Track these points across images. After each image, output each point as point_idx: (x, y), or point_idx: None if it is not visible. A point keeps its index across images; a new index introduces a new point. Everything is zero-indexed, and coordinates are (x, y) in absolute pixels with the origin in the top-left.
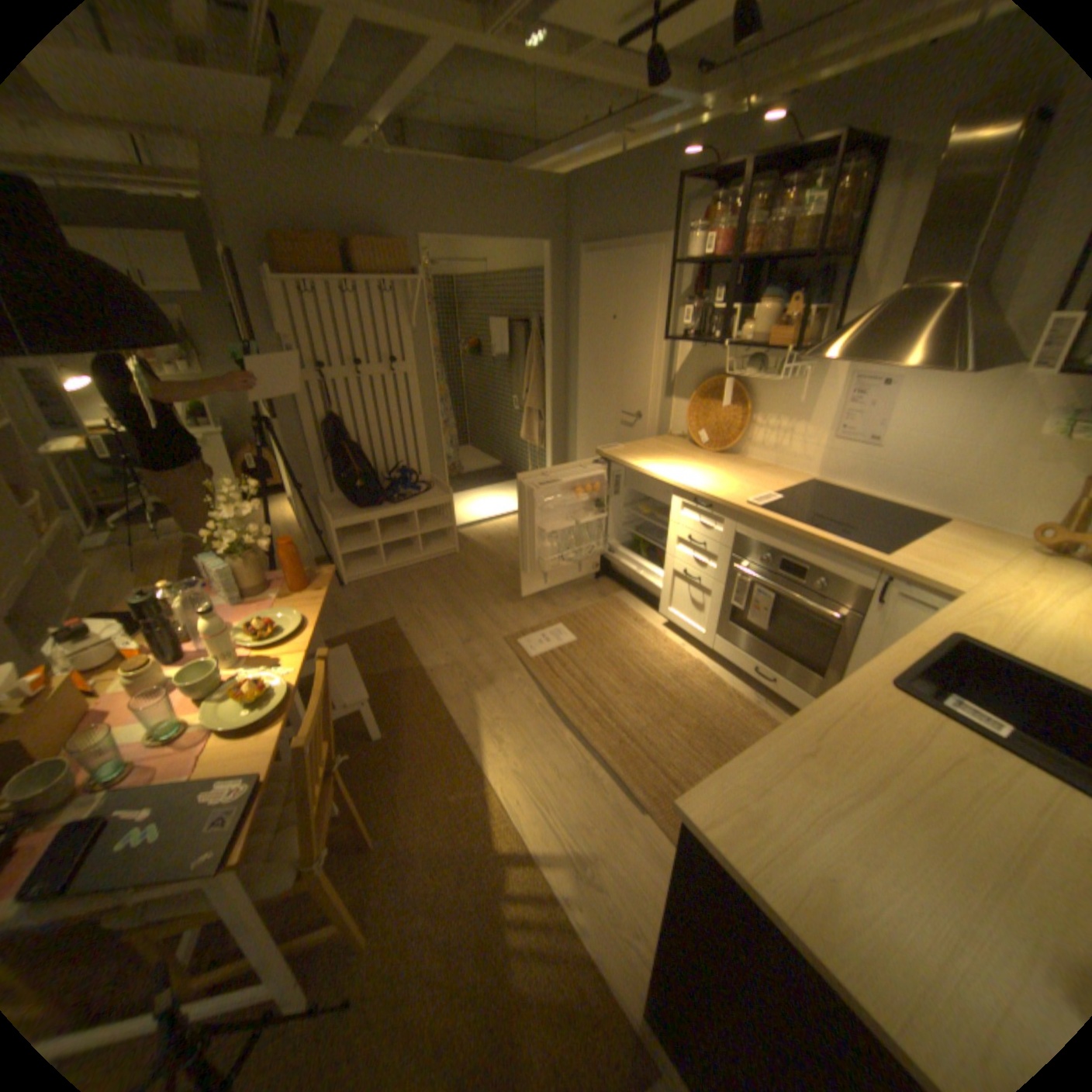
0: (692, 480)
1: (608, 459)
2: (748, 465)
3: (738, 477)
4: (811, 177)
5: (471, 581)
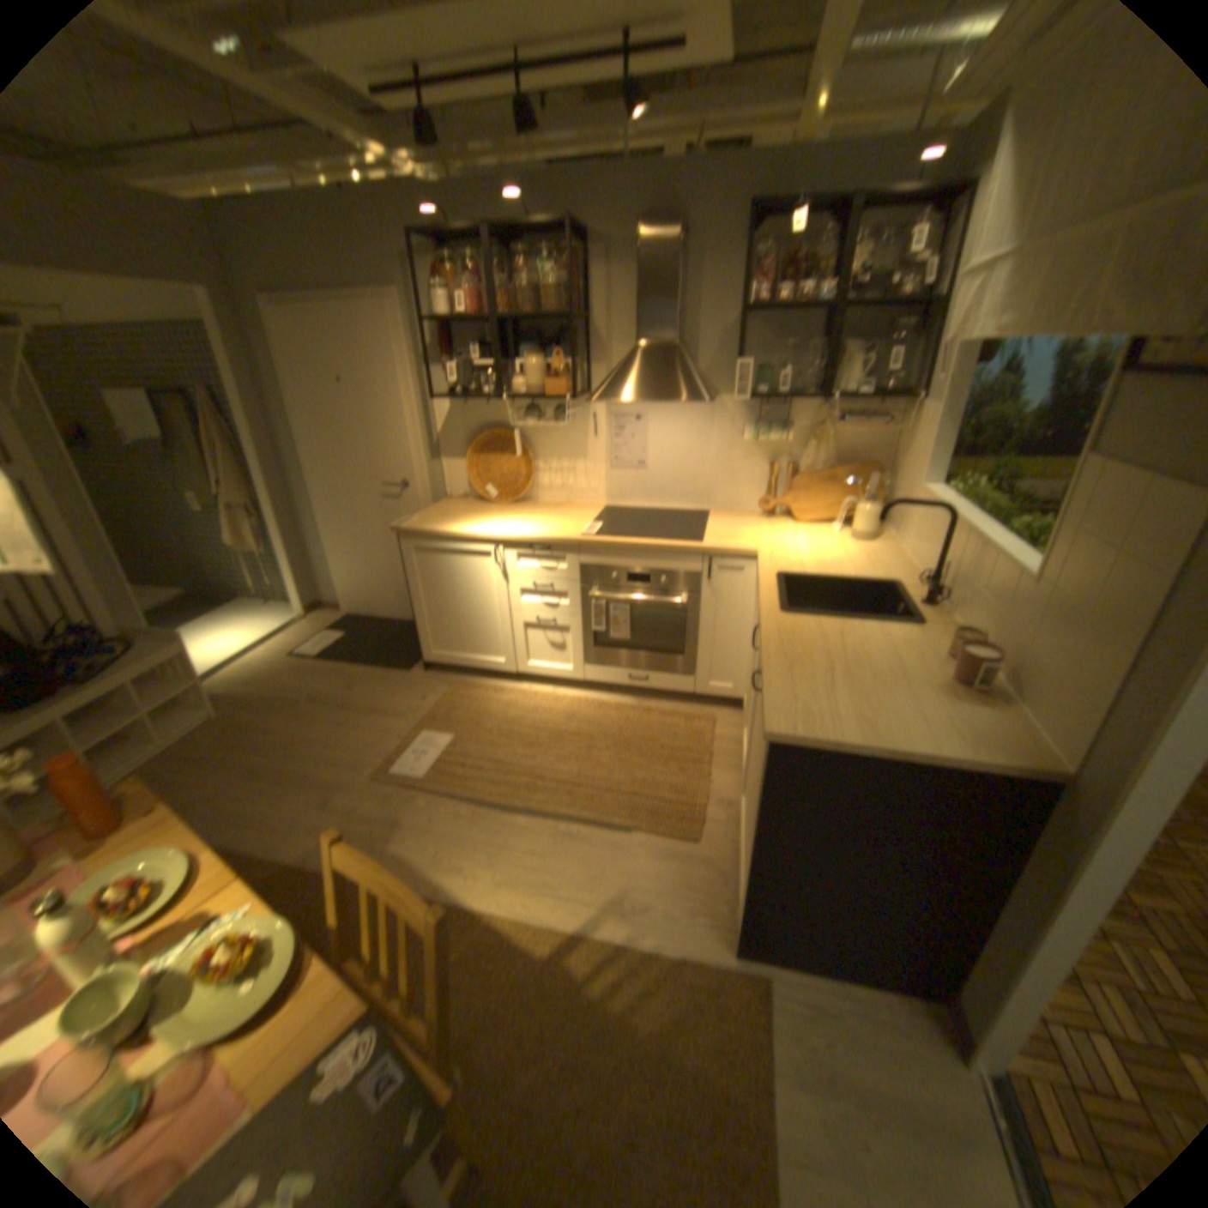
0: (518, 529)
1: (410, 532)
2: (548, 507)
3: (551, 517)
4: (532, 248)
5: (268, 738)
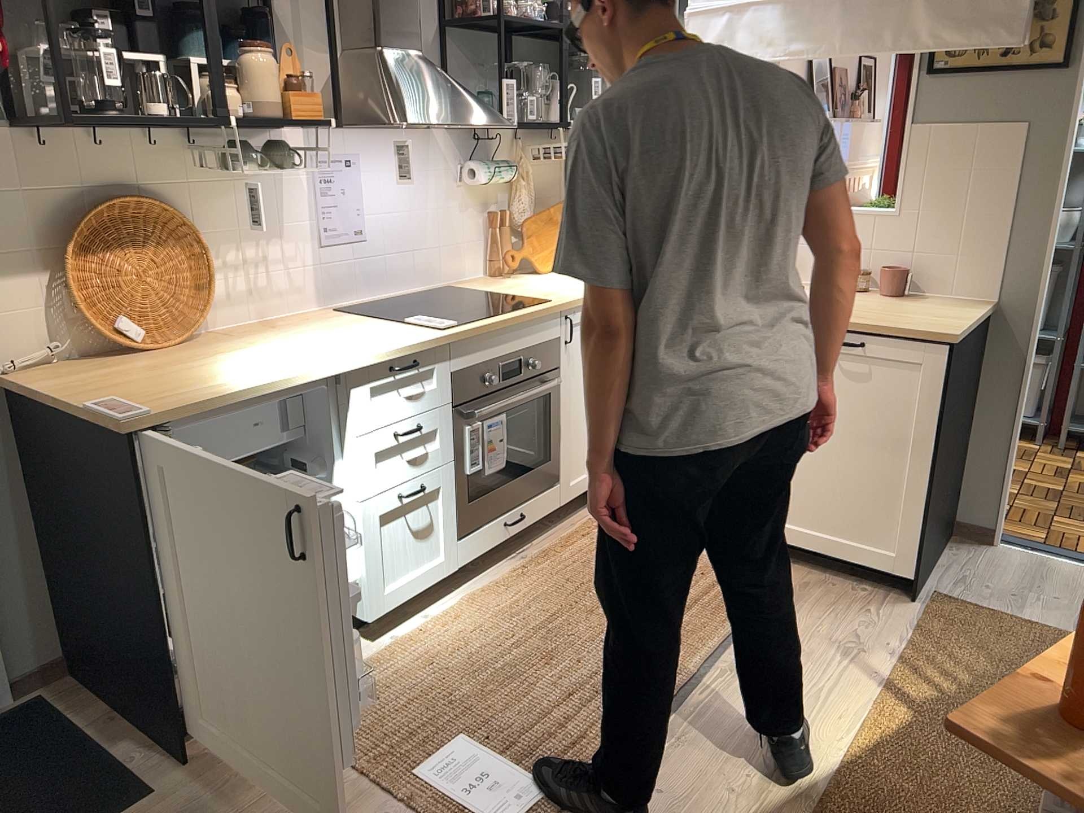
0: (352, 350)
1: (164, 423)
2: (263, 331)
3: (325, 334)
4: None
5: None
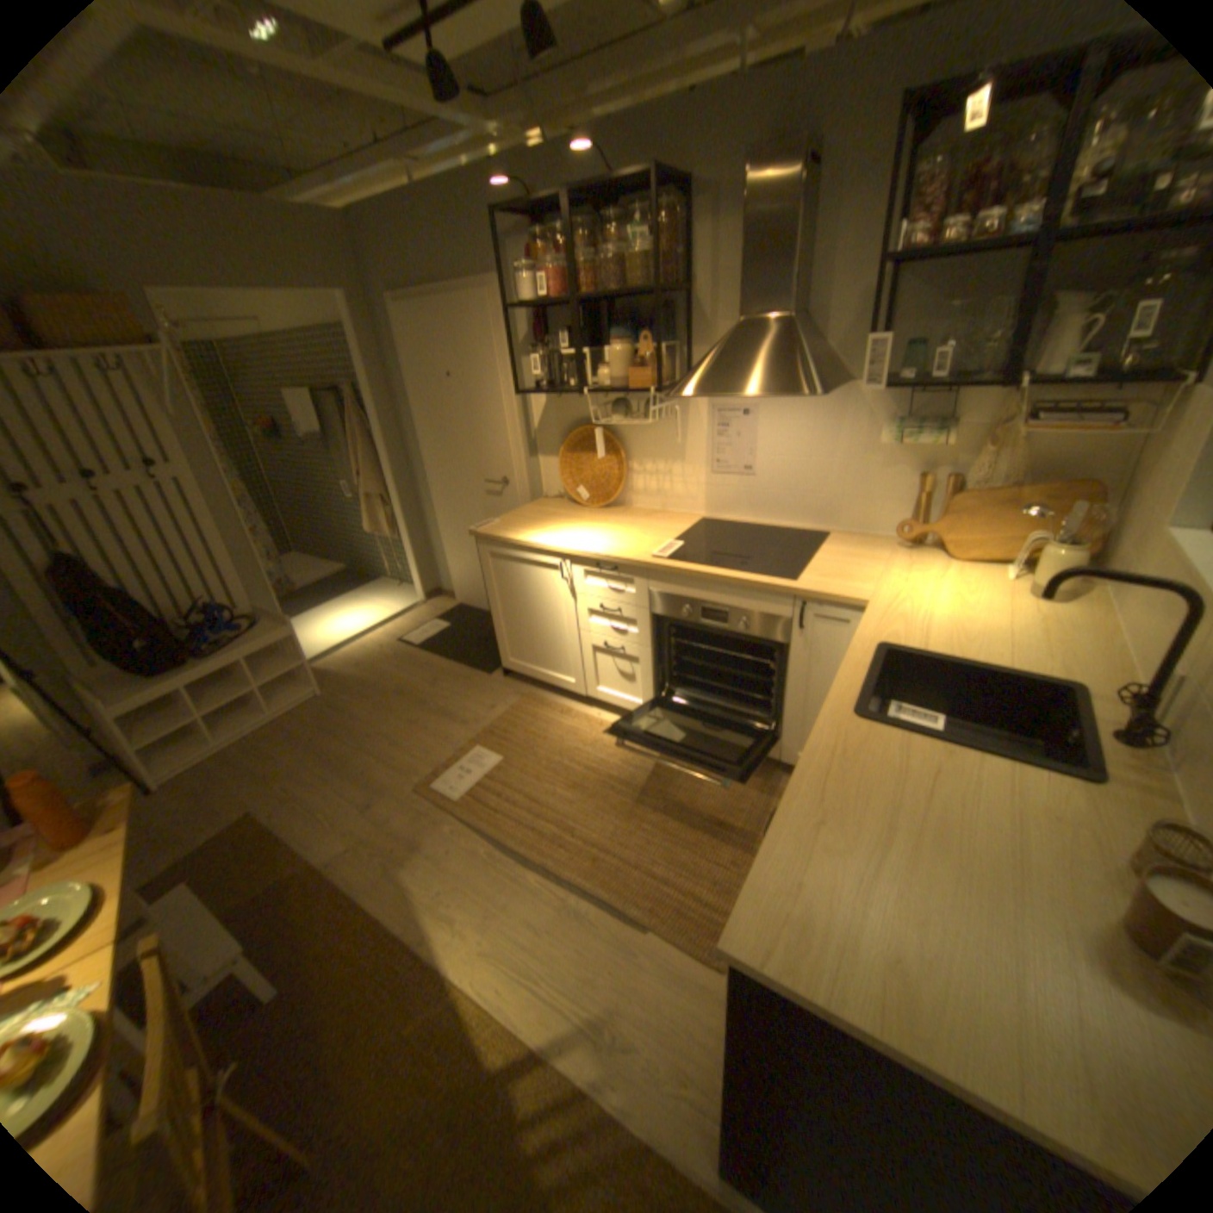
0: (588, 544)
1: (486, 538)
2: (637, 516)
3: (632, 530)
4: (627, 212)
5: (349, 727)
